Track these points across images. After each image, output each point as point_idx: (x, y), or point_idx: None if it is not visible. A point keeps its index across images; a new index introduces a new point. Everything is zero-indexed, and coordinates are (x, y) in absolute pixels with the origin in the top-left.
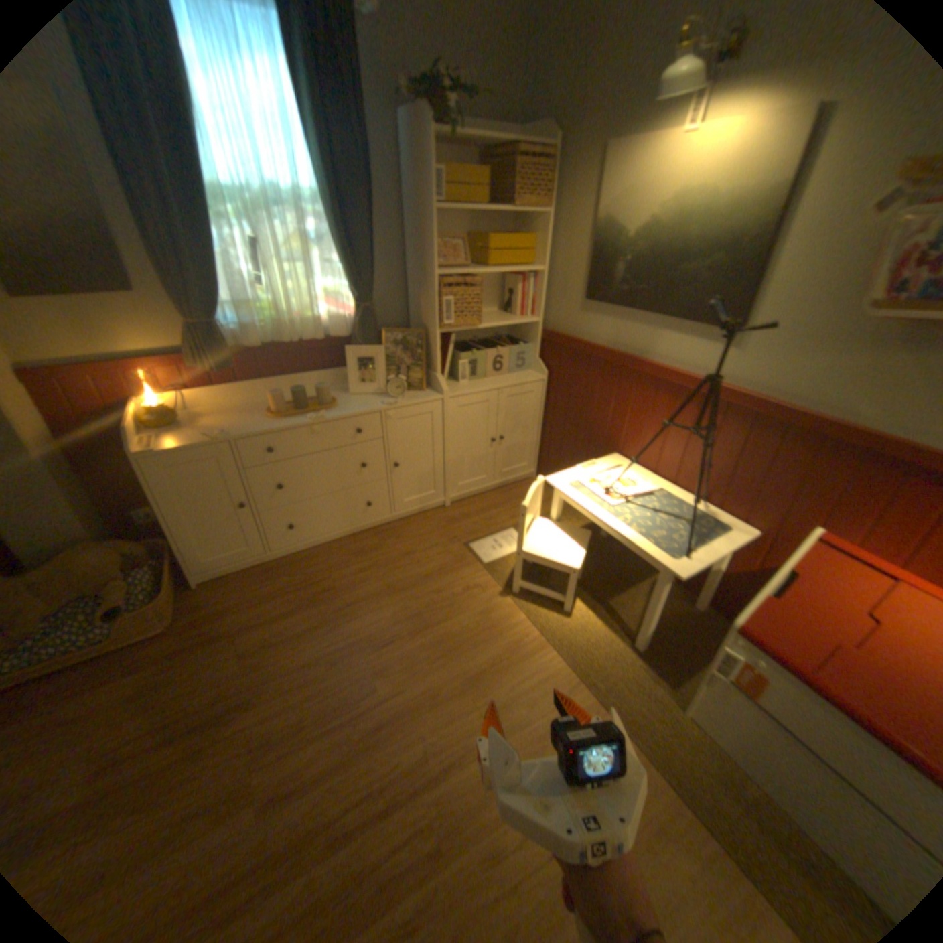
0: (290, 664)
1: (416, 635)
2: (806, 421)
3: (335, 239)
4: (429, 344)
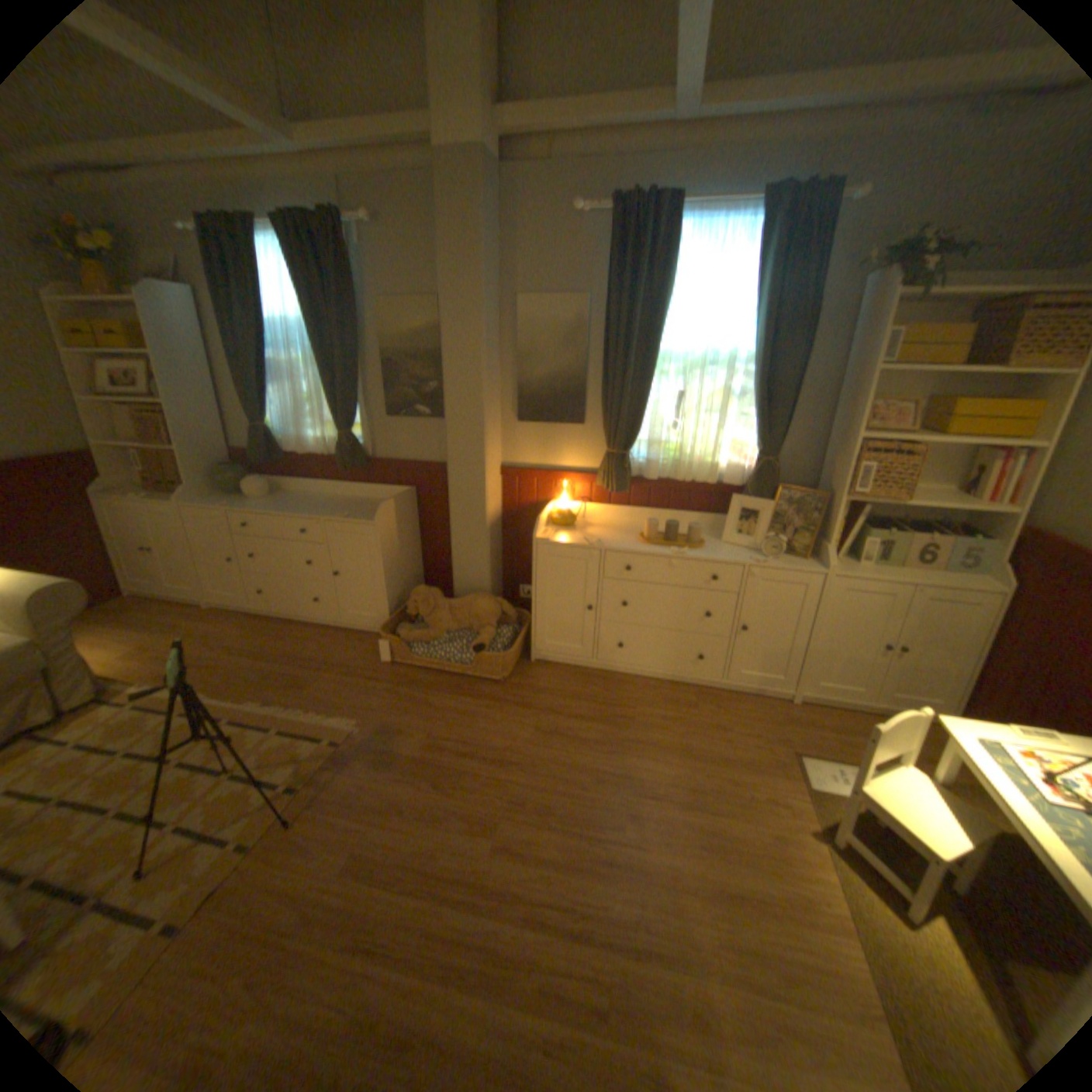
0: (567, 759)
1: (690, 810)
2: None
3: (755, 394)
4: (830, 509)
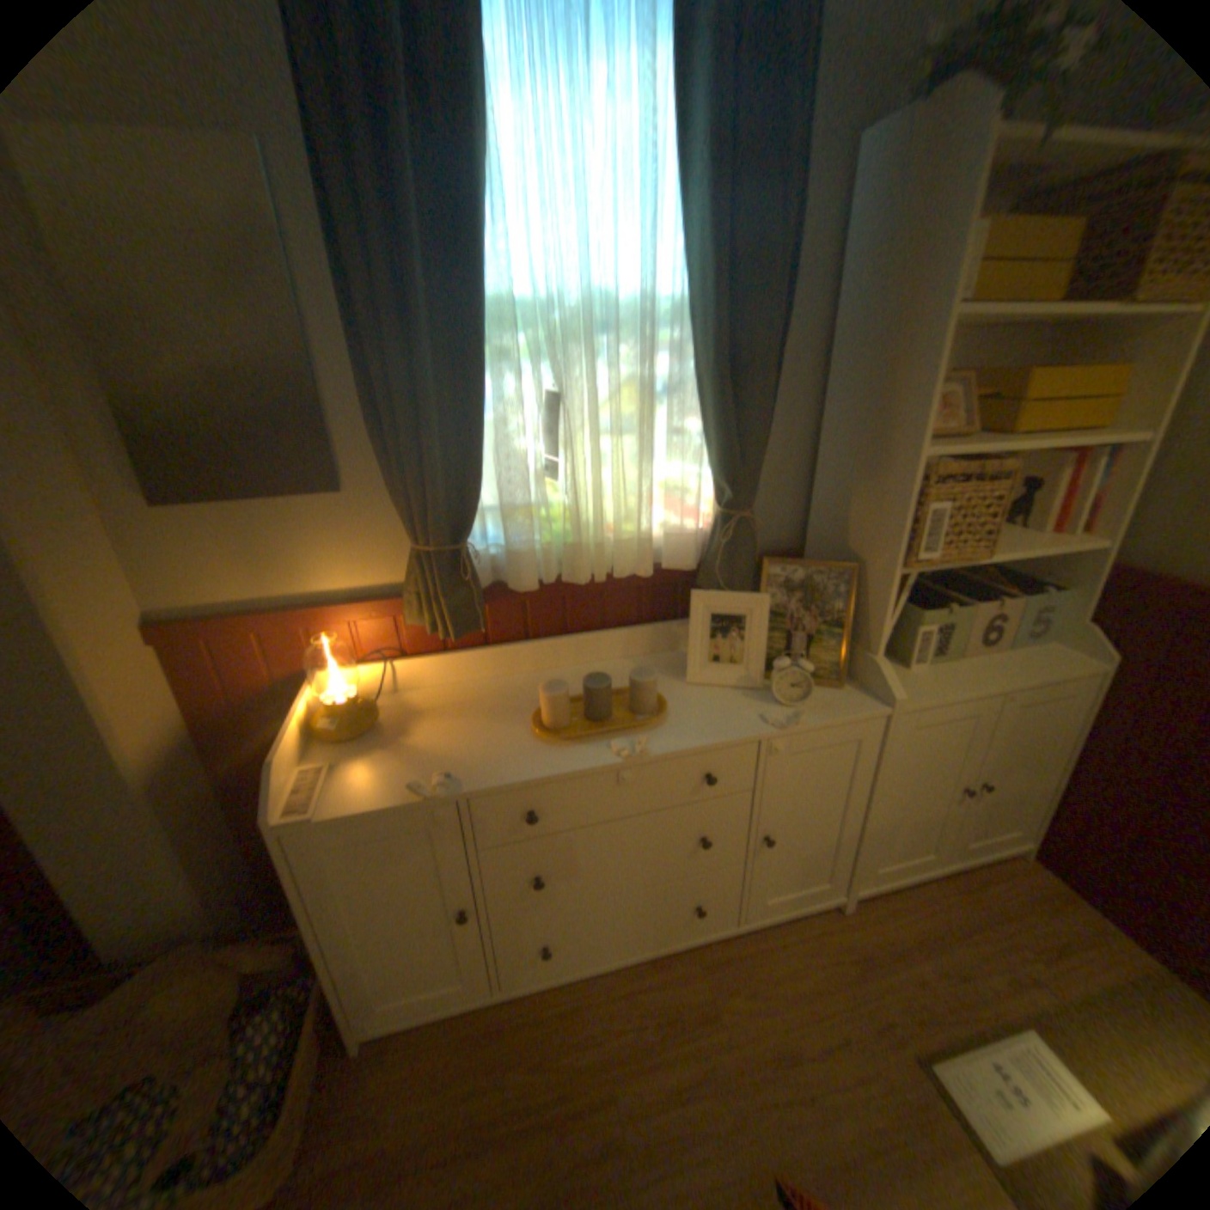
0: None
1: None
2: None
3: (706, 386)
4: (861, 589)
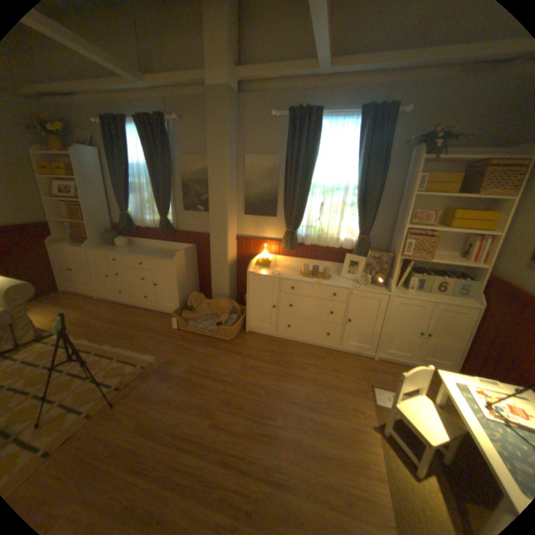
0: (255, 382)
1: (312, 411)
2: None
3: (357, 205)
4: (393, 263)
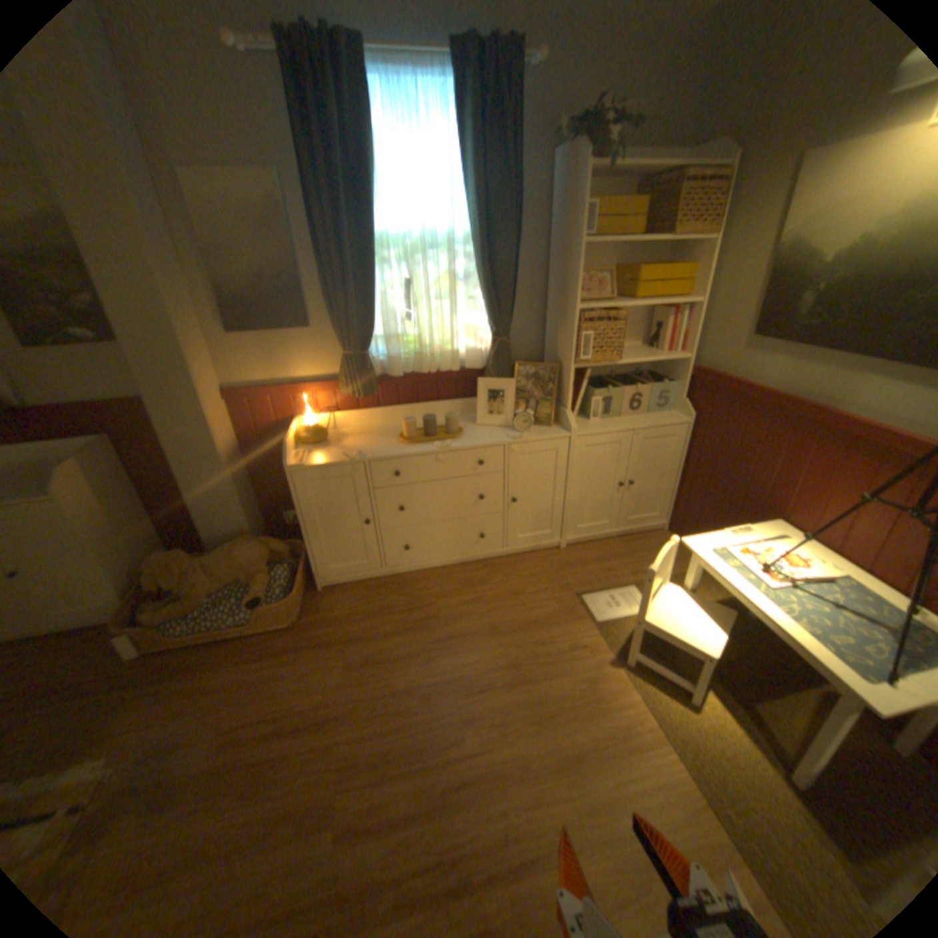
0: (387, 687)
1: (513, 688)
2: None
3: (479, 276)
4: (561, 378)
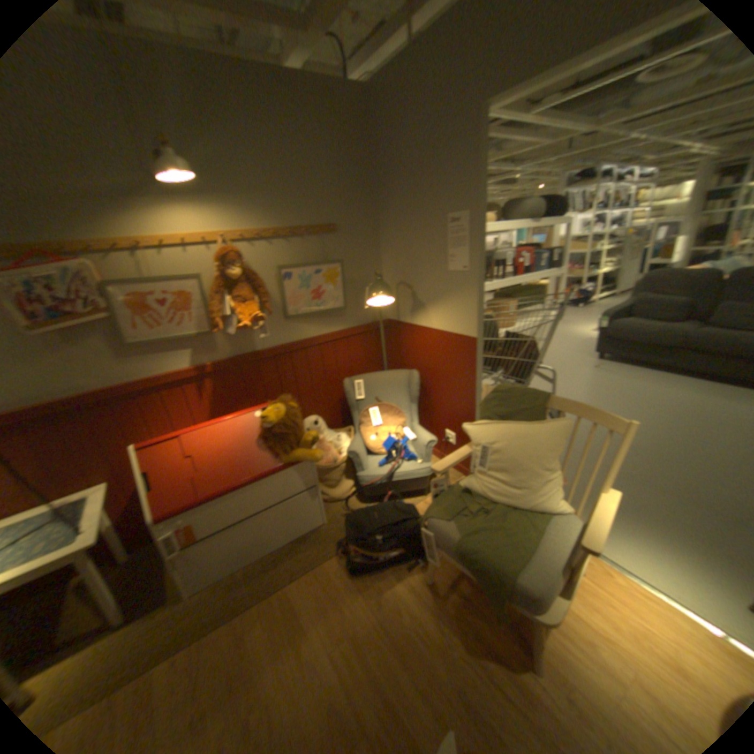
0: None
1: None
2: (54, 408)
3: None
4: None
